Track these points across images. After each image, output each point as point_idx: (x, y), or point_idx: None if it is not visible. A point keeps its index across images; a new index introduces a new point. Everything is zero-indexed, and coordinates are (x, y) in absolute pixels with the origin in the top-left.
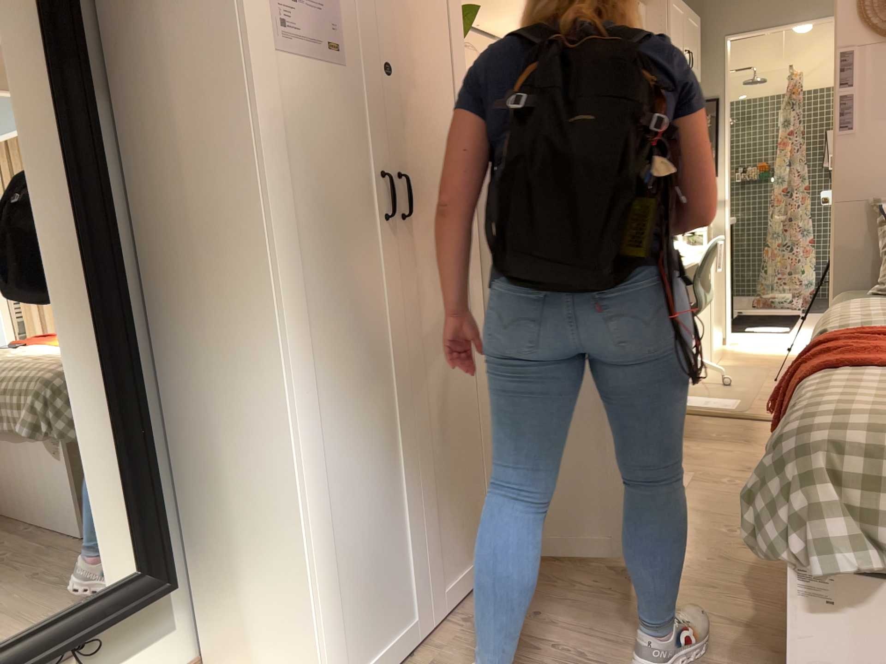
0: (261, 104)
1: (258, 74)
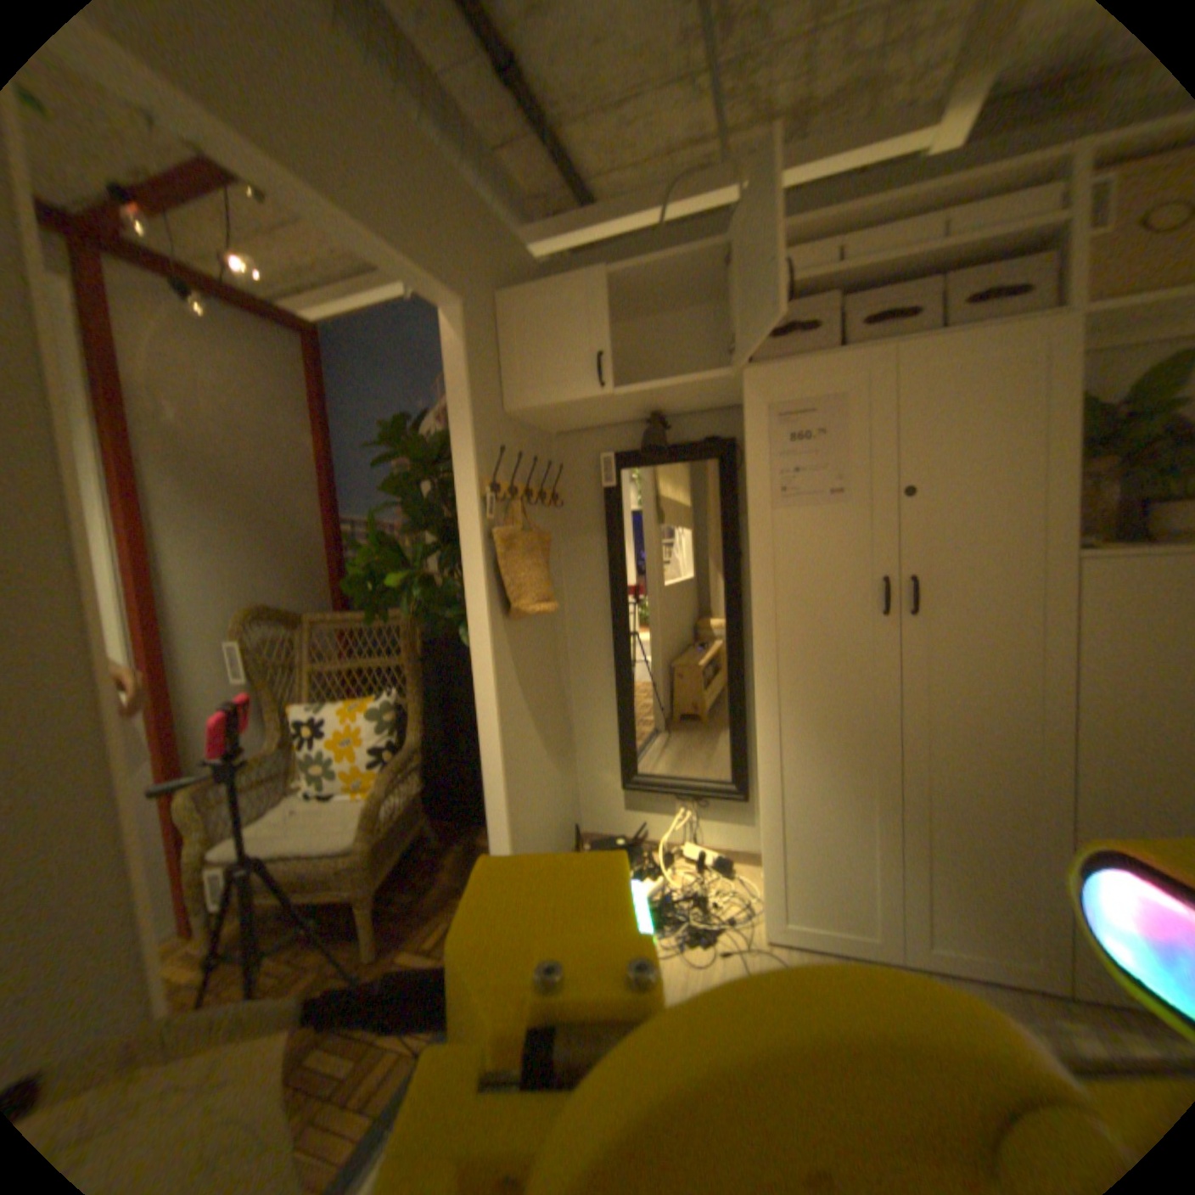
0: (752, 545)
1: (751, 528)
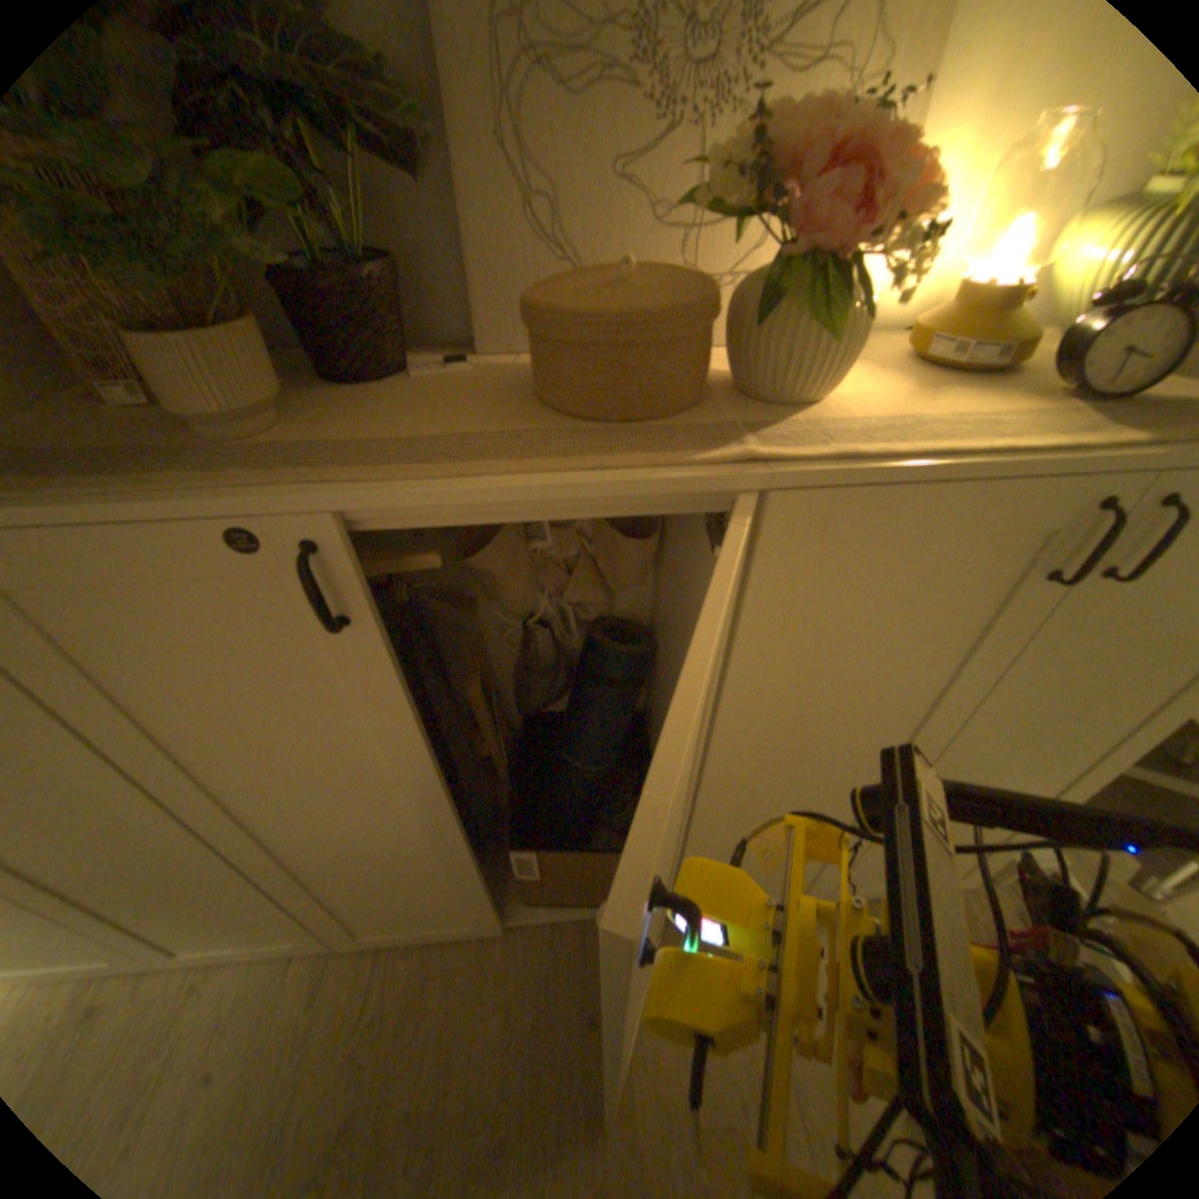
0: None
1: None
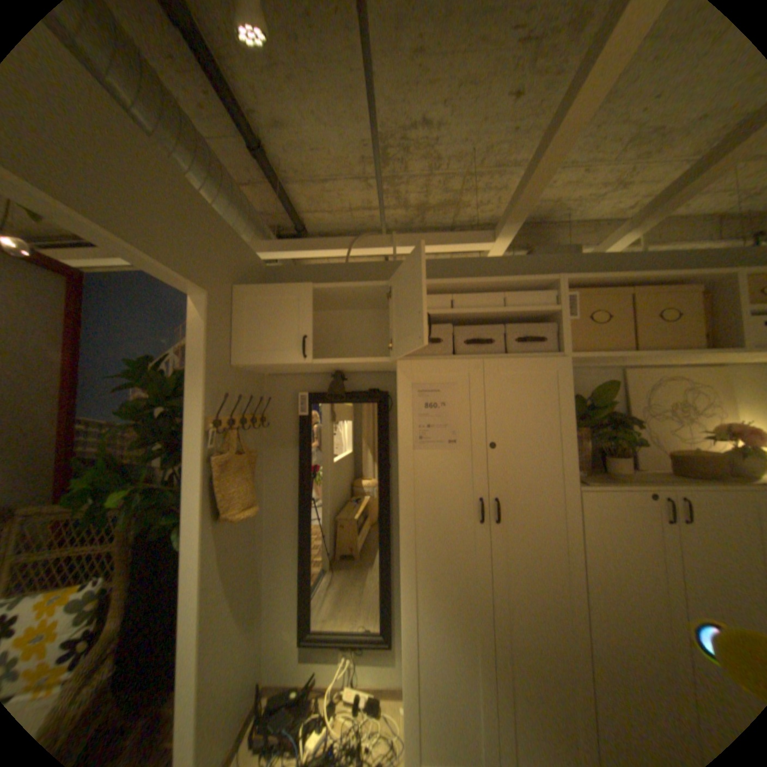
0: (400, 474)
1: (399, 463)
